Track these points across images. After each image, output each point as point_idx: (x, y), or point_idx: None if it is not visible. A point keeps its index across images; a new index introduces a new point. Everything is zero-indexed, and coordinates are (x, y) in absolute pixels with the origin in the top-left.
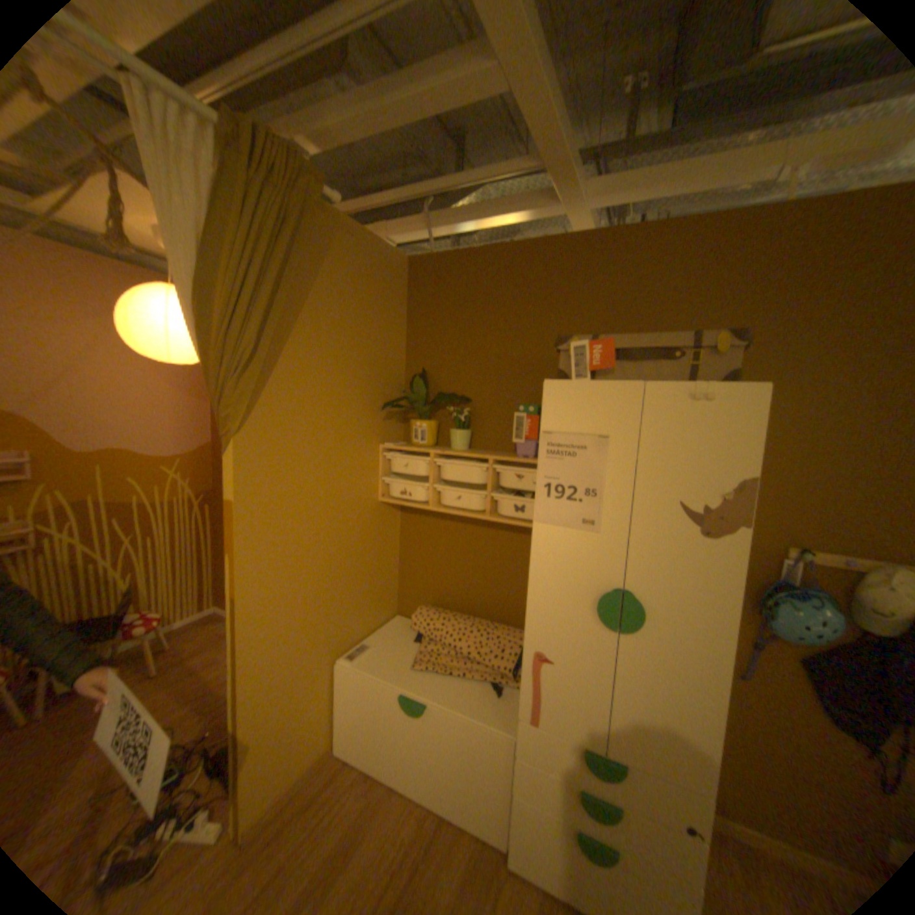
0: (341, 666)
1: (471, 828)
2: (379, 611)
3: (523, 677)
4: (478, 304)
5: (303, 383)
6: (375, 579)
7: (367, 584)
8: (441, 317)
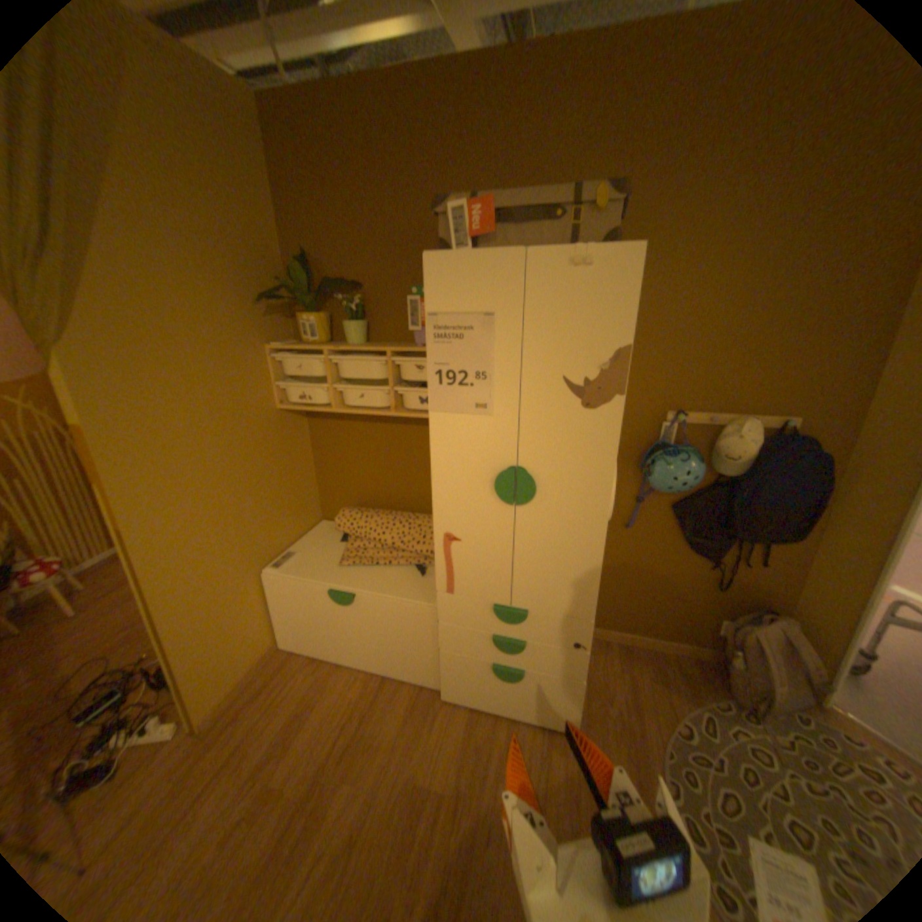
0: (267, 575)
1: (409, 679)
2: (301, 519)
3: (436, 556)
4: (353, 160)
5: (136, 273)
6: (290, 489)
7: (281, 495)
8: (311, 179)
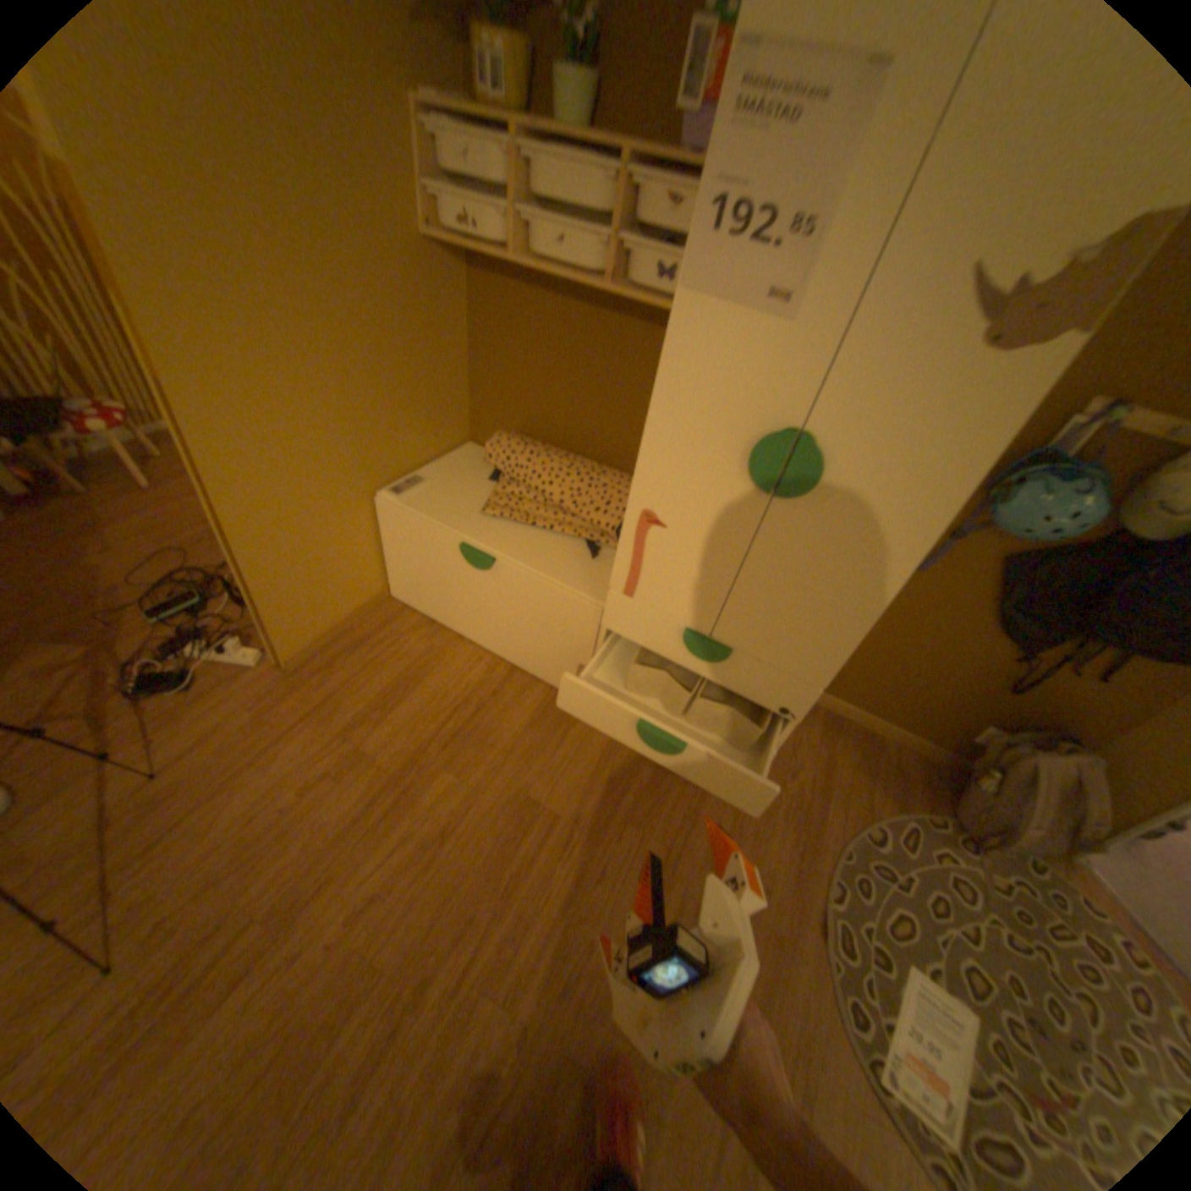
0: (383, 502)
1: (546, 679)
2: (439, 434)
3: (622, 540)
4: None
5: None
6: (428, 384)
7: (413, 390)
8: None
